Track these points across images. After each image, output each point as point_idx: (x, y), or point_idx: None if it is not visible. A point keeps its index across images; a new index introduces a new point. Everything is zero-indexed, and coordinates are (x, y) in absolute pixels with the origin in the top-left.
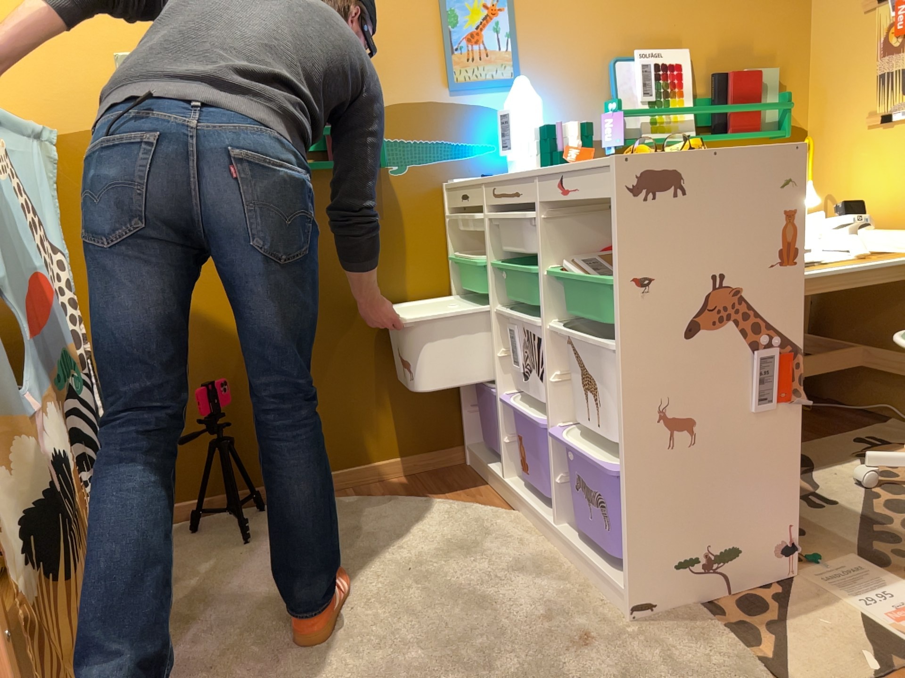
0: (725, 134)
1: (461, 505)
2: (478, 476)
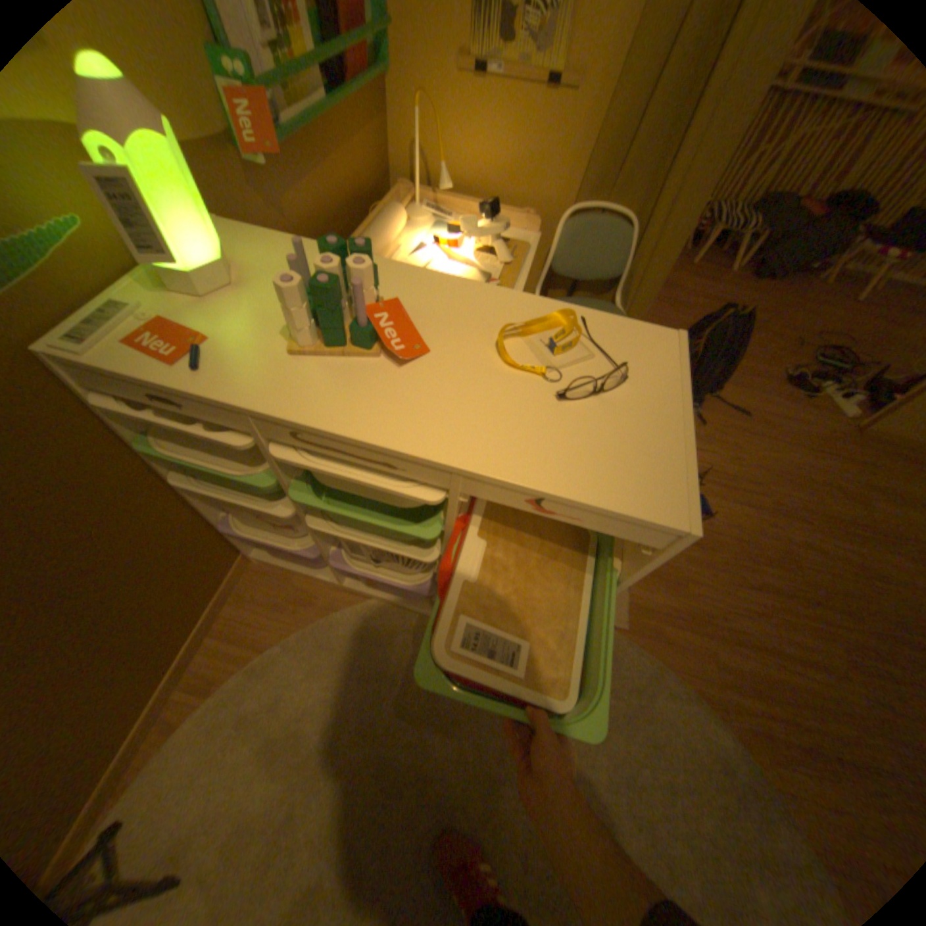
0: (344, 81)
1: (318, 626)
2: (284, 573)
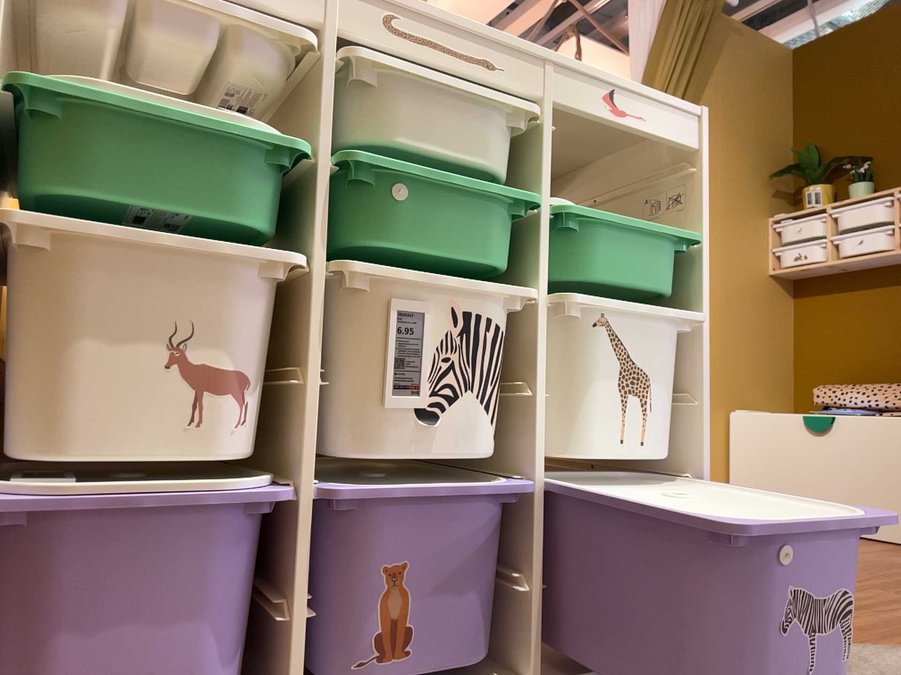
0: None
1: None
2: None
